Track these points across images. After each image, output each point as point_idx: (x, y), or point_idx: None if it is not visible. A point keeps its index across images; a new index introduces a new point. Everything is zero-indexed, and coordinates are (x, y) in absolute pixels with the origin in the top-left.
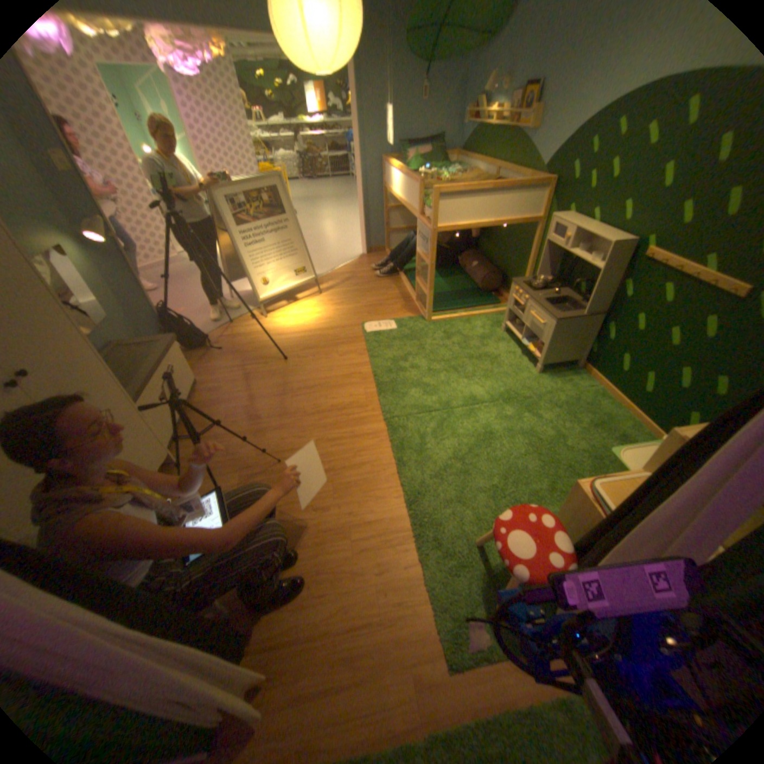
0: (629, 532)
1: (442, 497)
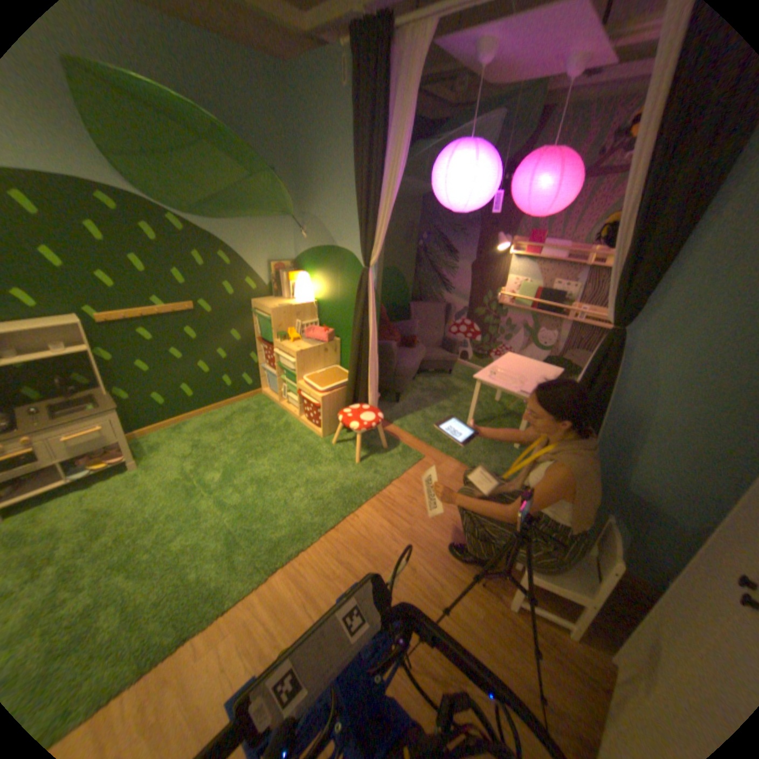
0: (366, 360)
1: (335, 489)
